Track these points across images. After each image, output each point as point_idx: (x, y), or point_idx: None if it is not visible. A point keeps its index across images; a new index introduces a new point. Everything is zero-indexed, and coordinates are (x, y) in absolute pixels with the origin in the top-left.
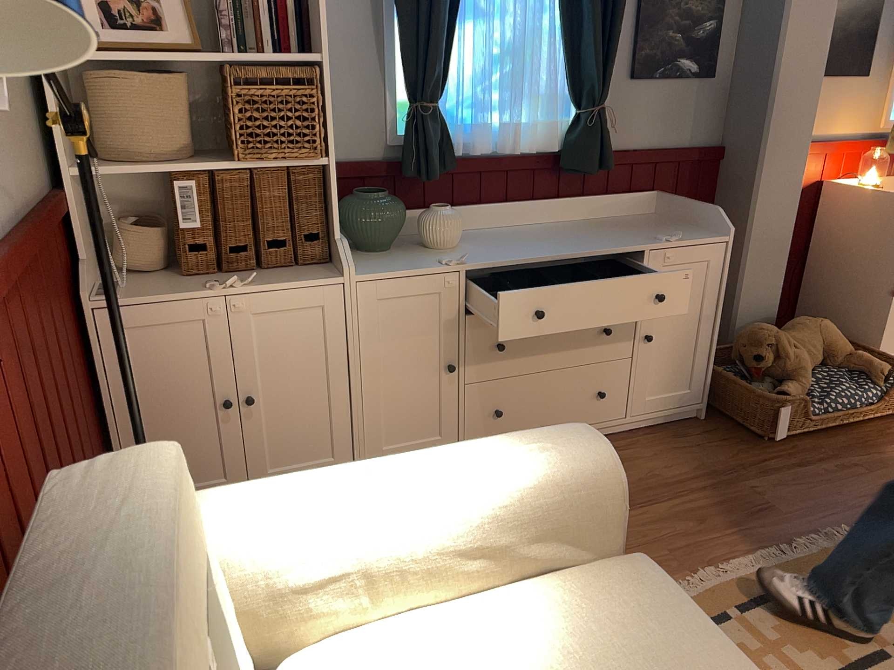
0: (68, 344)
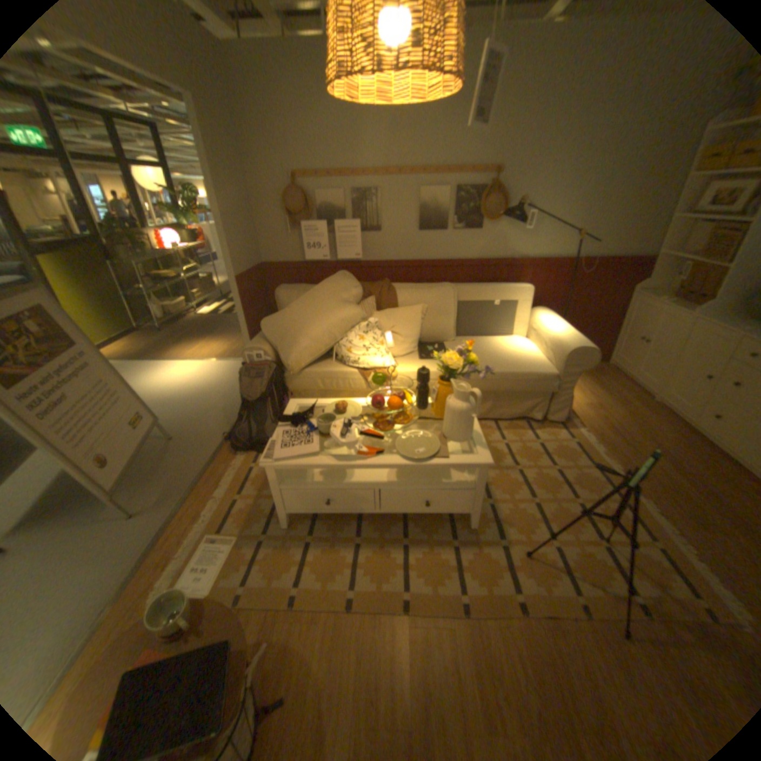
0: (614, 295)
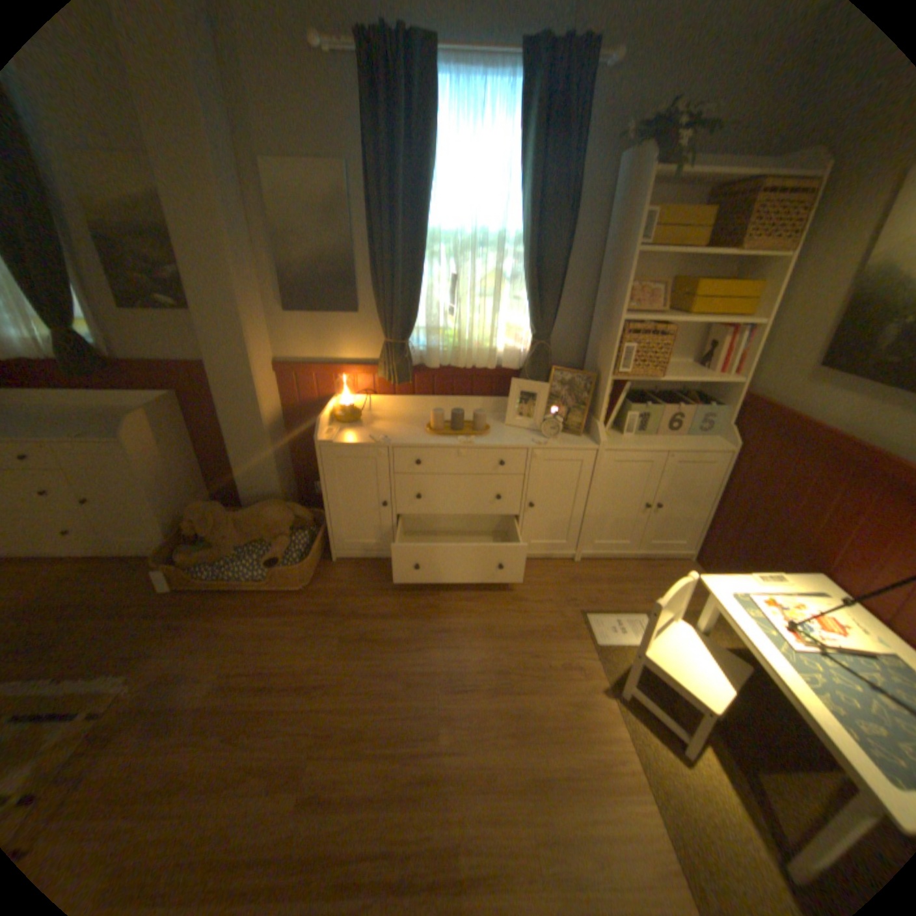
0: None
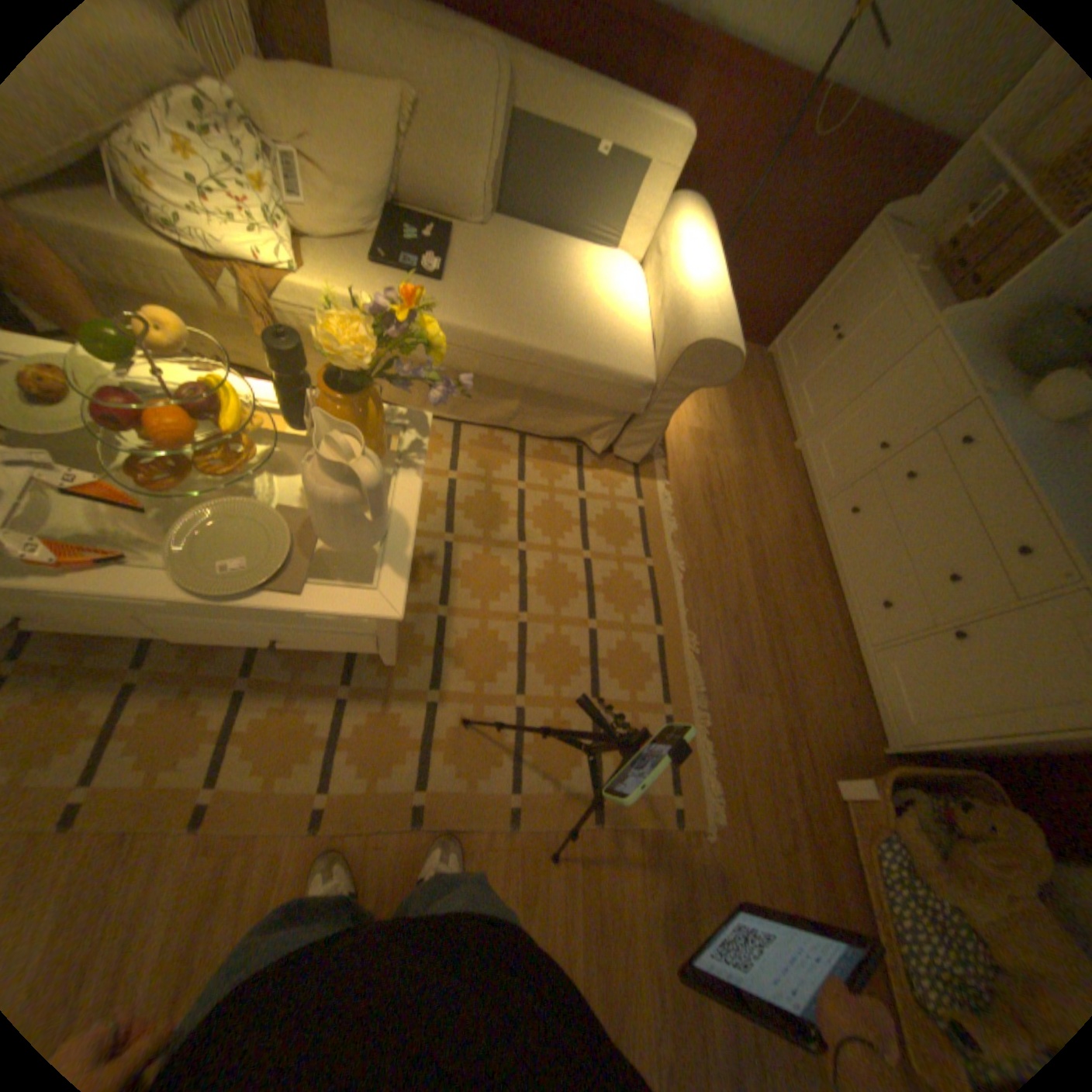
0: (841, 215)
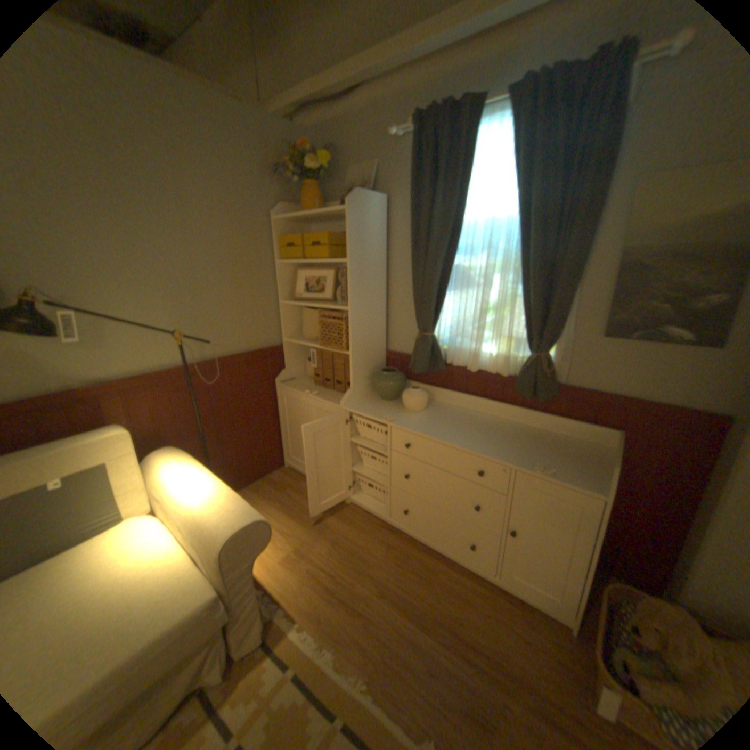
0: (257, 395)
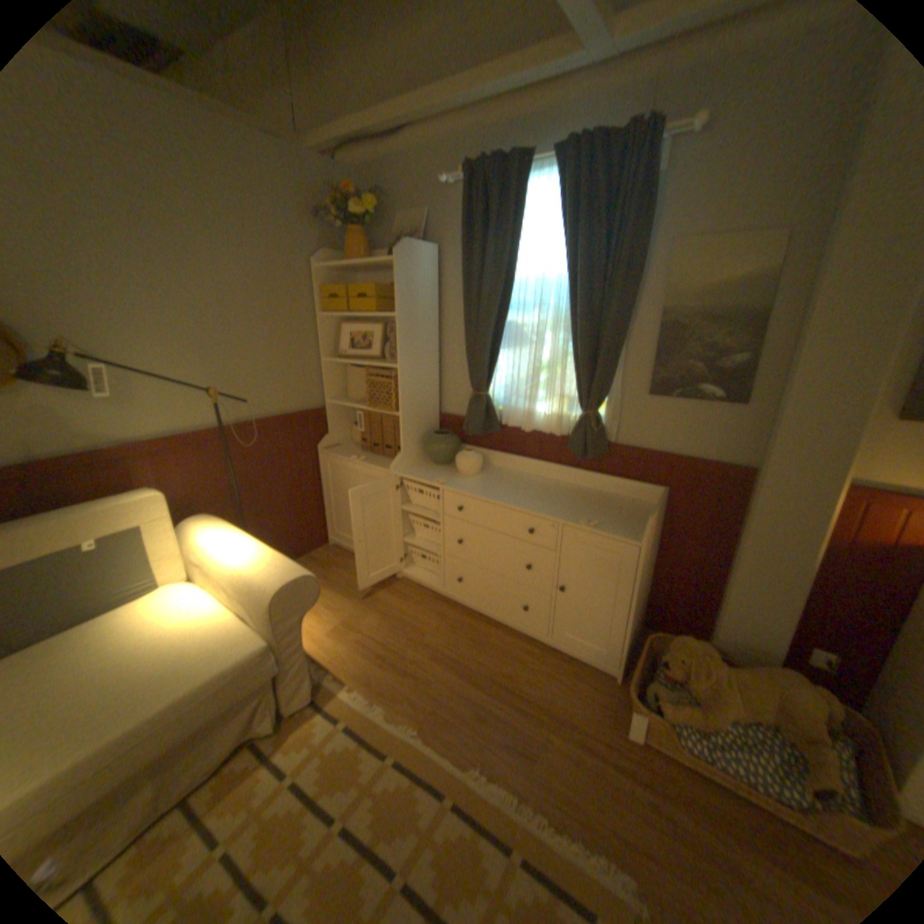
0: (298, 462)
